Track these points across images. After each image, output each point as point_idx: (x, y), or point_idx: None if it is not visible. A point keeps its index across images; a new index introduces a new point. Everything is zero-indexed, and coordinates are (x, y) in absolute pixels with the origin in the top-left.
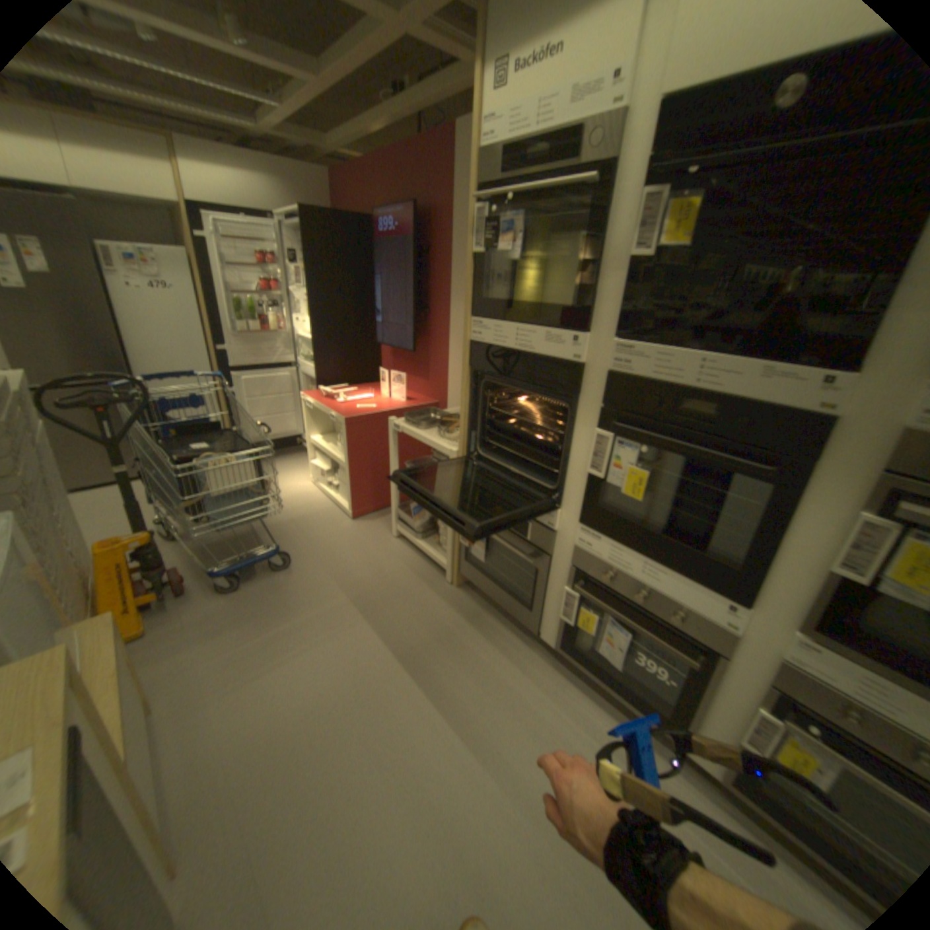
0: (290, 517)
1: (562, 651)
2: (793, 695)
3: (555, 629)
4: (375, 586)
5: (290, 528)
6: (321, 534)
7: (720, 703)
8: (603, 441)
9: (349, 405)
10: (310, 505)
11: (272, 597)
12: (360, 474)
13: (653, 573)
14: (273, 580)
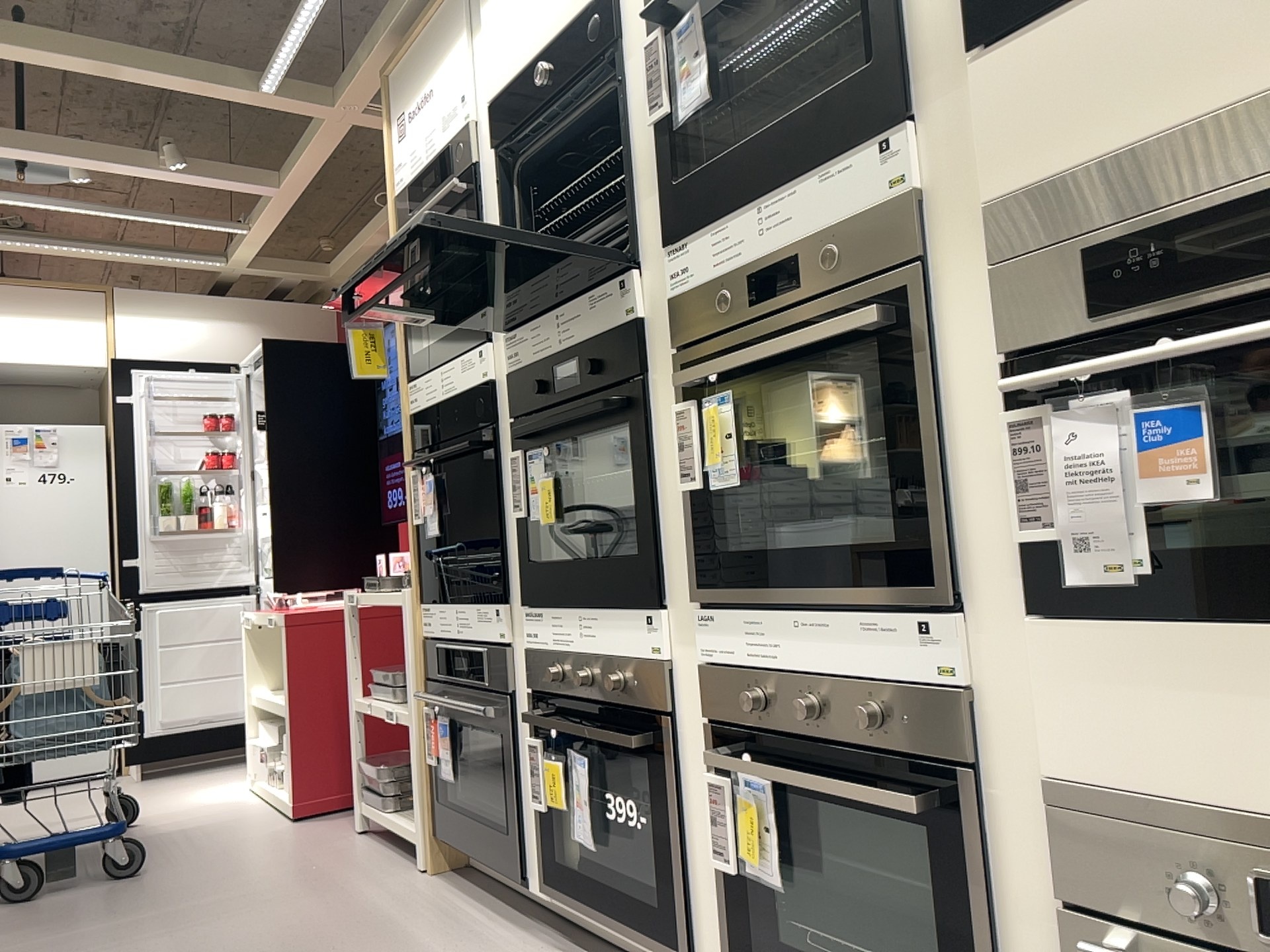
0: (183, 825)
1: (550, 889)
2: (719, 716)
3: (539, 849)
4: (282, 882)
5: (175, 835)
6: (226, 838)
7: (691, 814)
8: (514, 463)
9: (309, 606)
10: (230, 810)
11: (92, 902)
12: (312, 720)
13: (587, 629)
14: (105, 886)
